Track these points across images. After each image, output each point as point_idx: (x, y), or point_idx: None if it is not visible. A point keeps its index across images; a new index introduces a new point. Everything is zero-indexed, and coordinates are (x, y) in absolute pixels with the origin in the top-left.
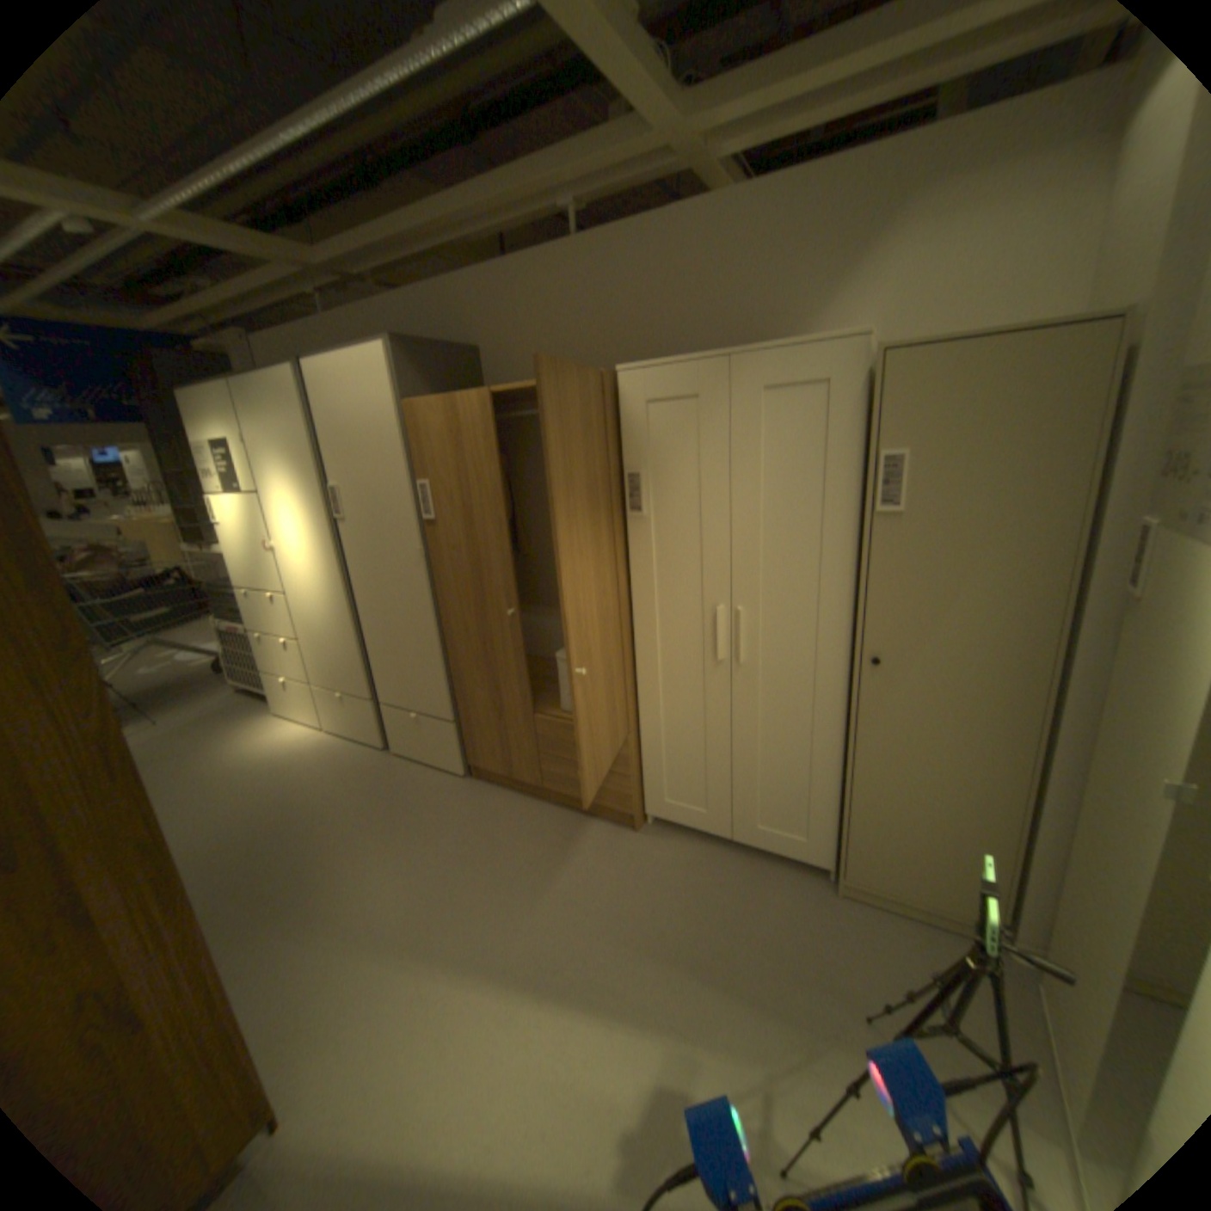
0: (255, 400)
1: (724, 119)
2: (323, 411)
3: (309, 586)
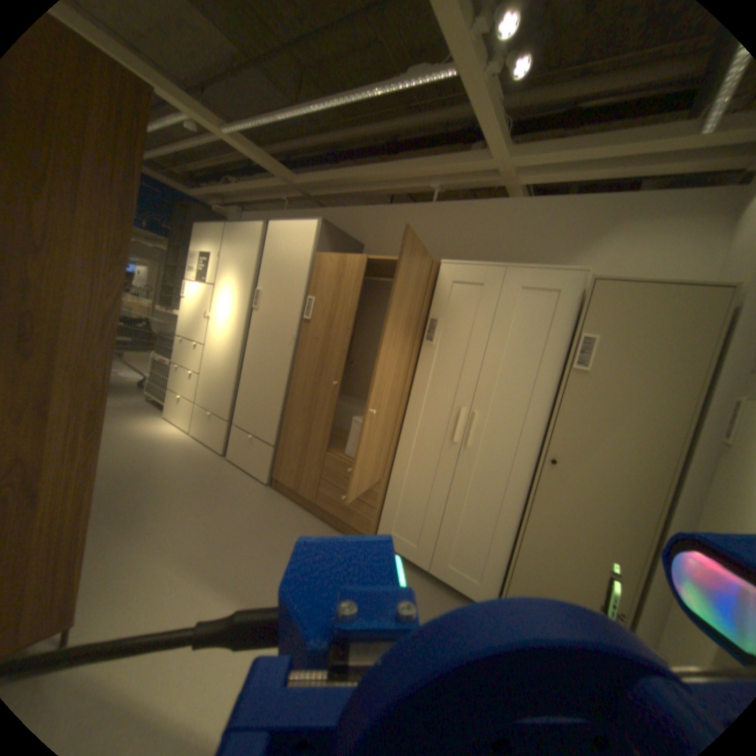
0: (232, 237)
1: (527, 162)
2: (266, 251)
3: (217, 344)
